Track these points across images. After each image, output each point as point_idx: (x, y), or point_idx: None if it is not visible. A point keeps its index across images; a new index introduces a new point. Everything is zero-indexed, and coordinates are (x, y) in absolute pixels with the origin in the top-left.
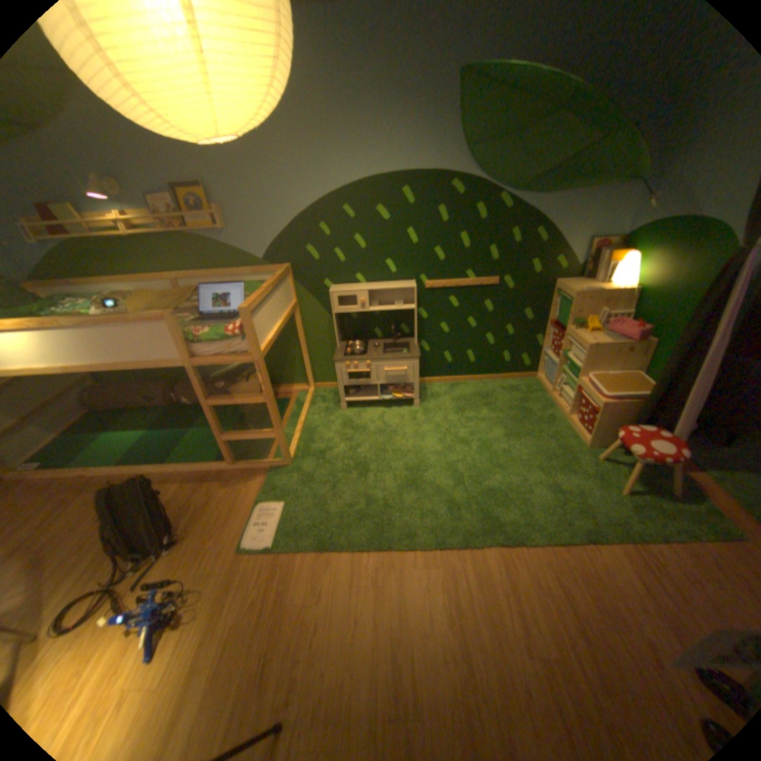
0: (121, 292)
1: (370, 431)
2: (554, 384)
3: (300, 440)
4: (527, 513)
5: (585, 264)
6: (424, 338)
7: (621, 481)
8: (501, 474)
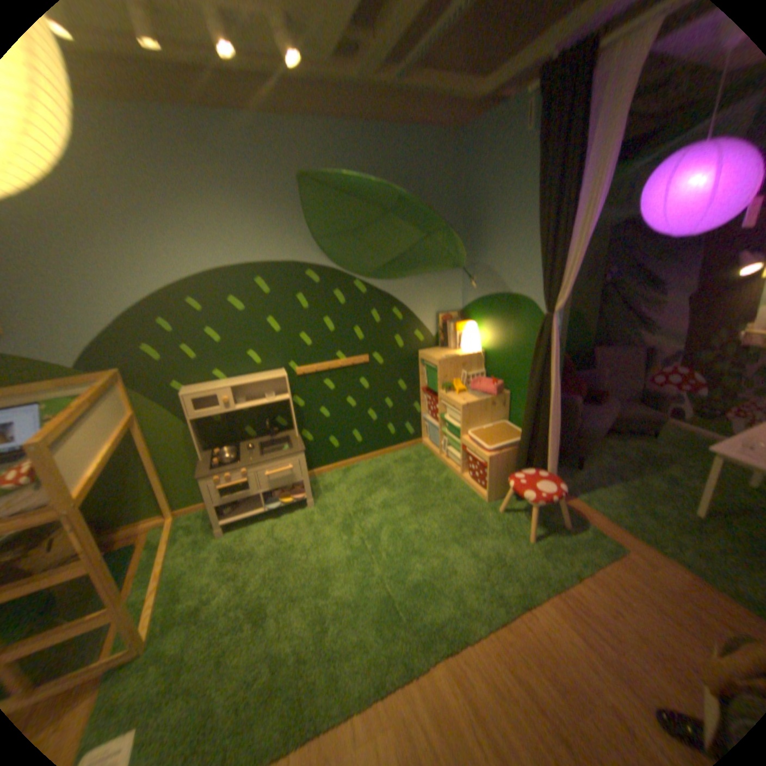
0: None
1: (259, 557)
2: (440, 447)
3: (156, 605)
4: (459, 600)
5: (437, 336)
6: (306, 428)
7: (525, 530)
8: (421, 562)
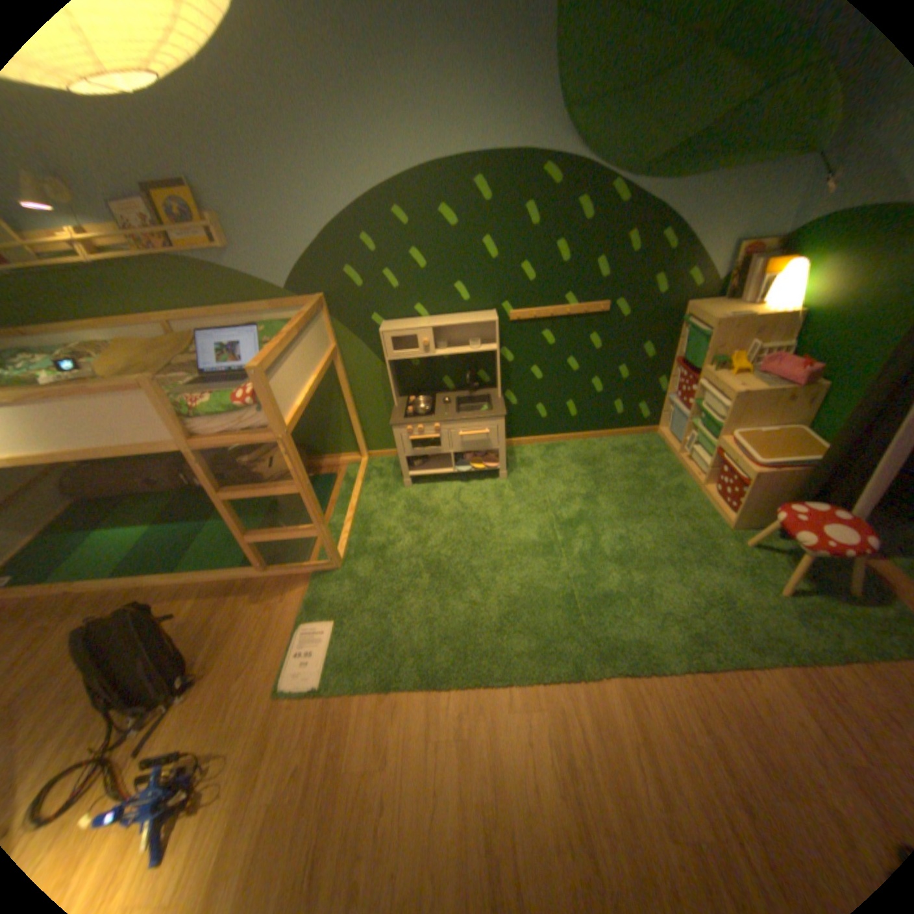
0: (92, 344)
1: (443, 516)
2: (682, 442)
3: (351, 532)
4: (658, 627)
5: (728, 279)
6: (510, 388)
7: (780, 578)
8: (620, 573)
